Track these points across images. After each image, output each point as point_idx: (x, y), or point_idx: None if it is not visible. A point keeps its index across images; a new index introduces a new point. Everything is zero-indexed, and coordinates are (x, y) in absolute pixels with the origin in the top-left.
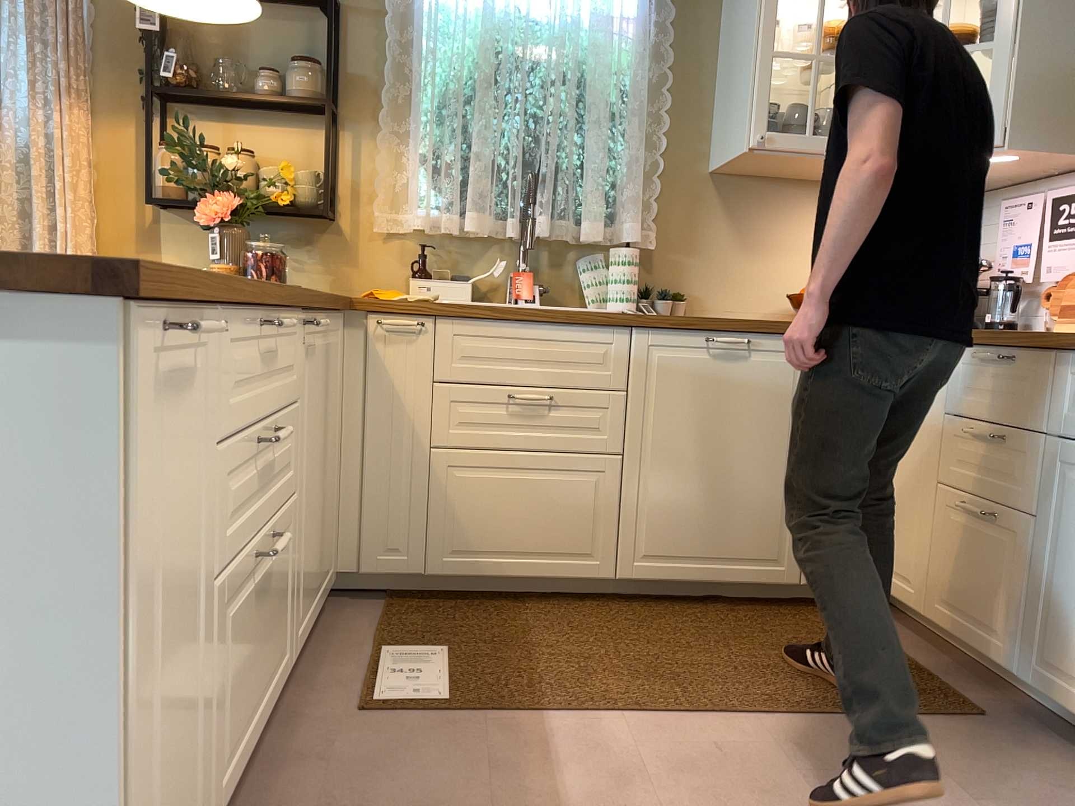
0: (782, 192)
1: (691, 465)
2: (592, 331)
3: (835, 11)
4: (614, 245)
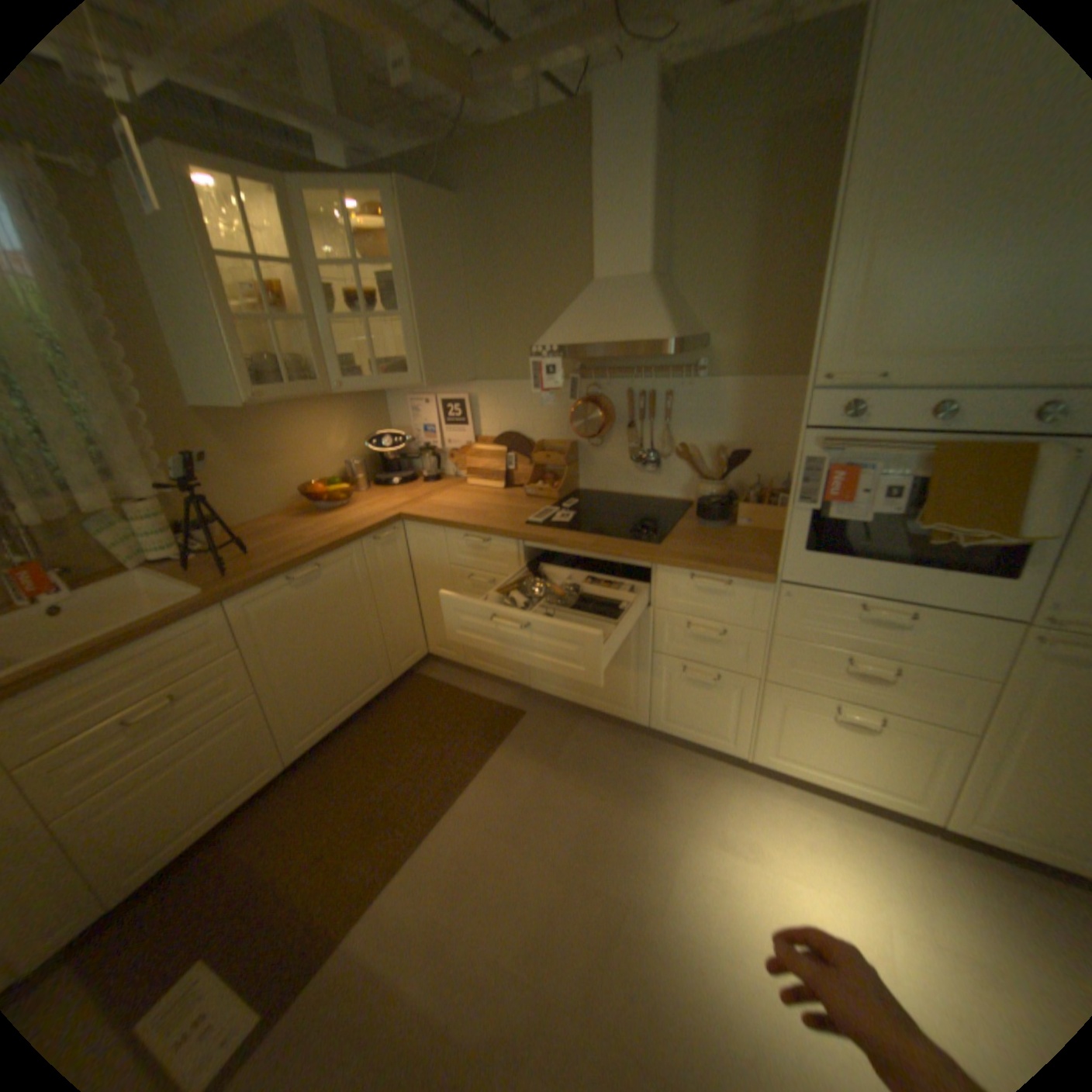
0: (257, 412)
1: (307, 666)
2: (183, 626)
3: (248, 255)
4: (118, 501)
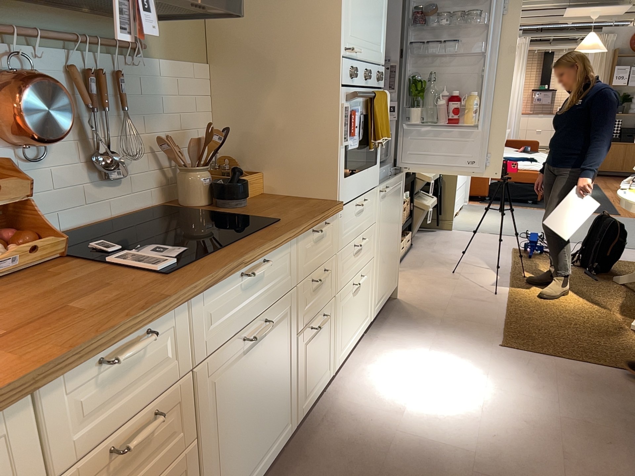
0: None
1: None
2: None
3: None
4: None
